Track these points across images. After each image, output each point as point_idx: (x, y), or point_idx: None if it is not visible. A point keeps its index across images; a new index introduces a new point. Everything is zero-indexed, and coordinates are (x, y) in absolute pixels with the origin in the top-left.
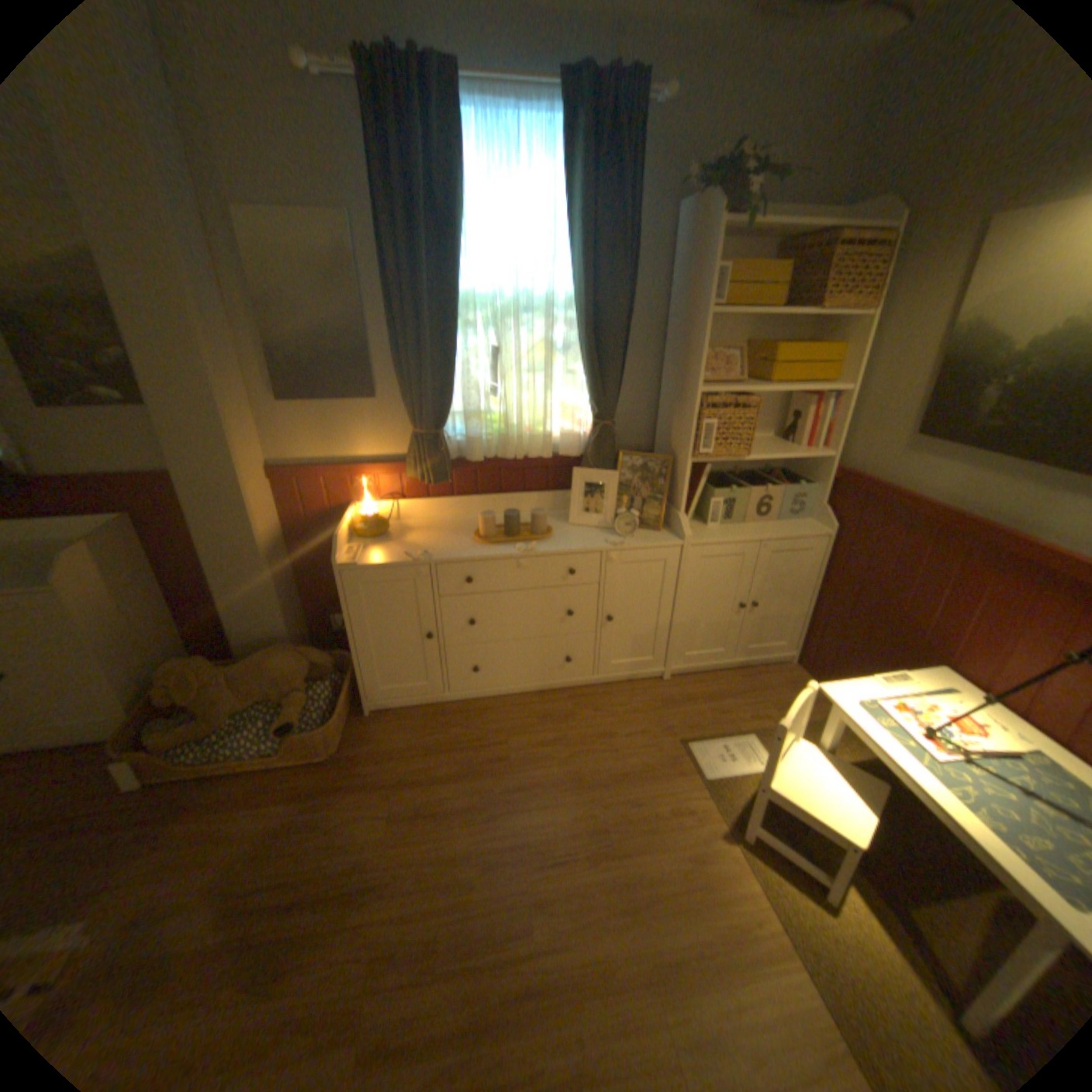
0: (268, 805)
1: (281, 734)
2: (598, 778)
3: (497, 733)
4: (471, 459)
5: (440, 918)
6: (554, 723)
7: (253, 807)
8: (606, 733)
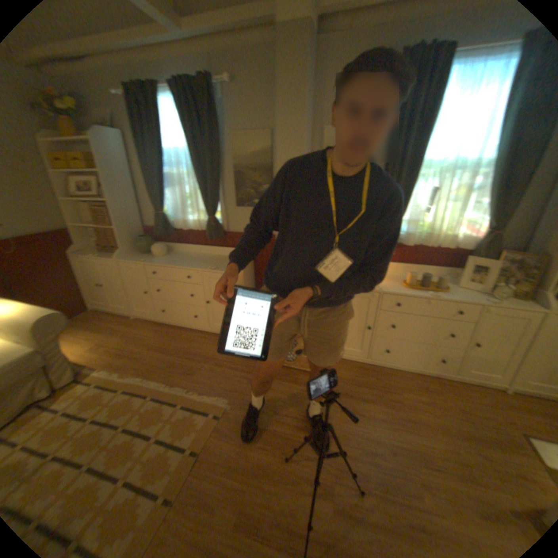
0: (287, 382)
1: (297, 353)
2: (461, 435)
3: (395, 388)
4: (406, 244)
5: (370, 467)
6: (430, 394)
7: (281, 381)
8: (465, 411)
